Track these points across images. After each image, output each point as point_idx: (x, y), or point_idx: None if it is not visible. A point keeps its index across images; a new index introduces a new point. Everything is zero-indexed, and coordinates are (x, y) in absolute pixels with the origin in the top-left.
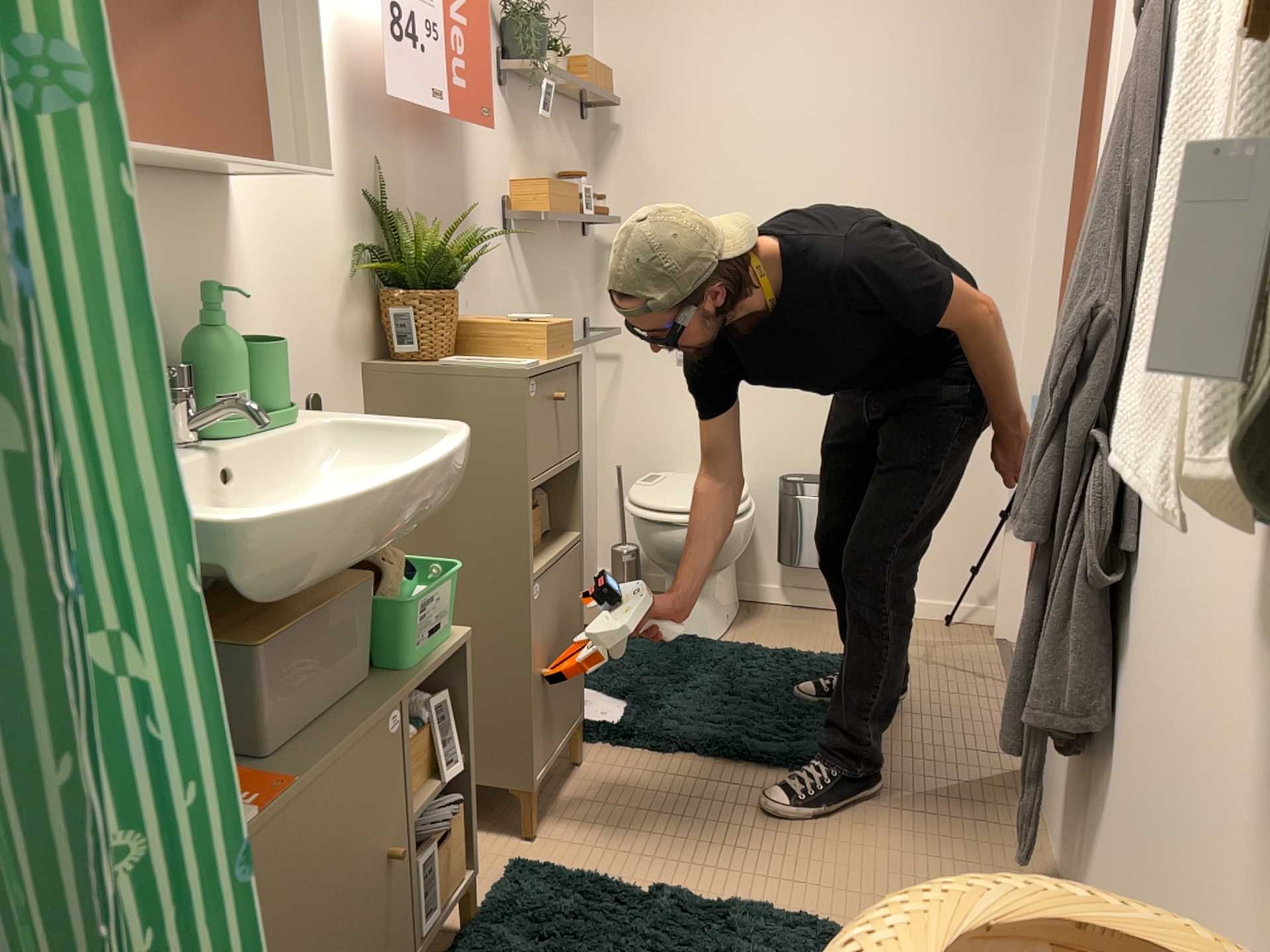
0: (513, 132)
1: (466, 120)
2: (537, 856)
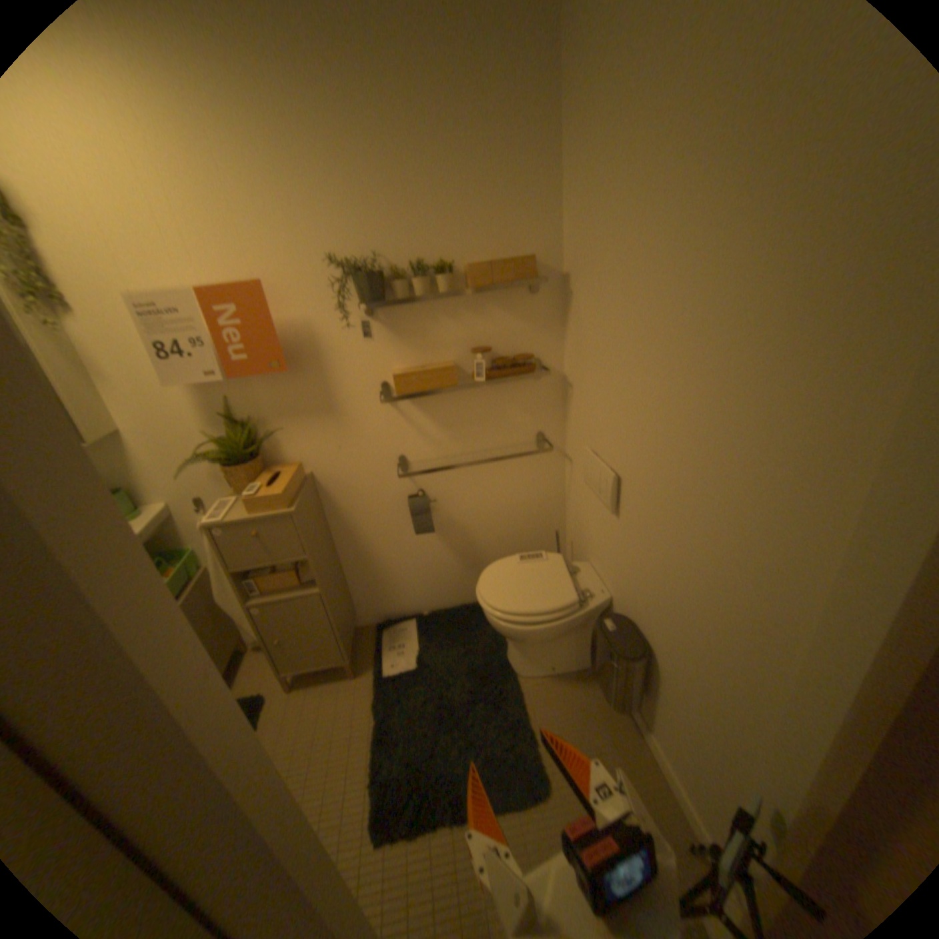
0: (387, 334)
1: (244, 371)
2: (263, 702)
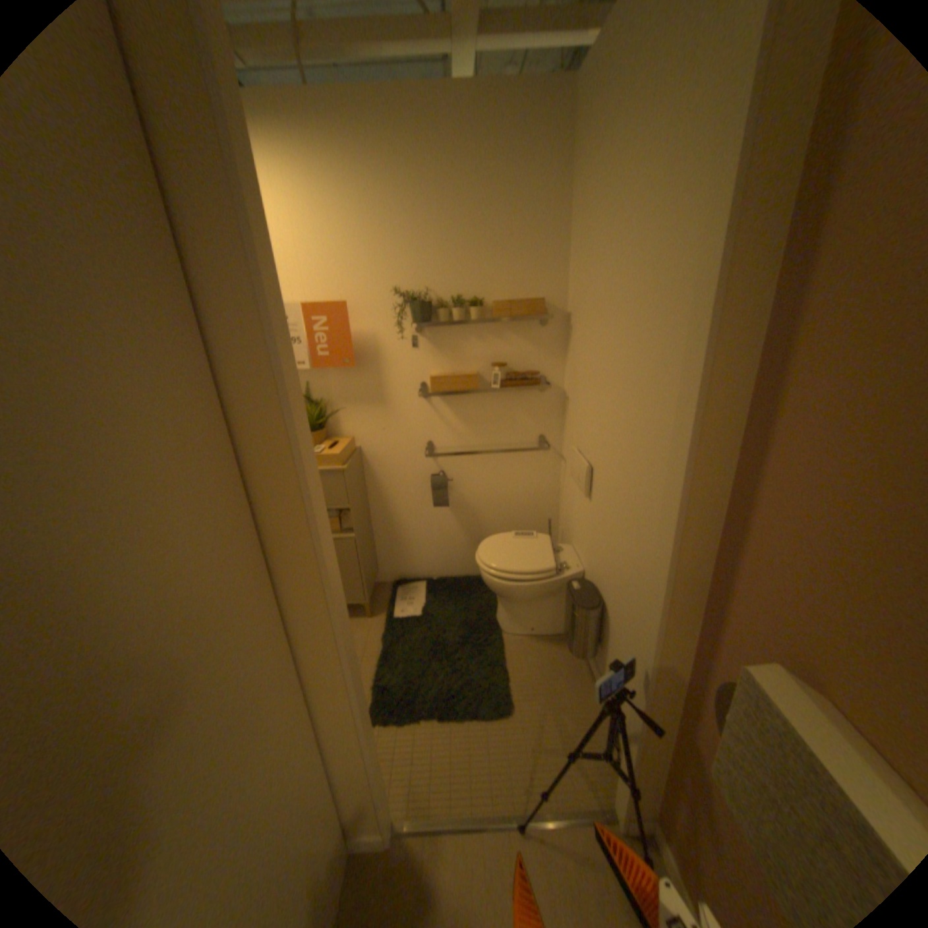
0: (430, 348)
1: (326, 366)
2: None
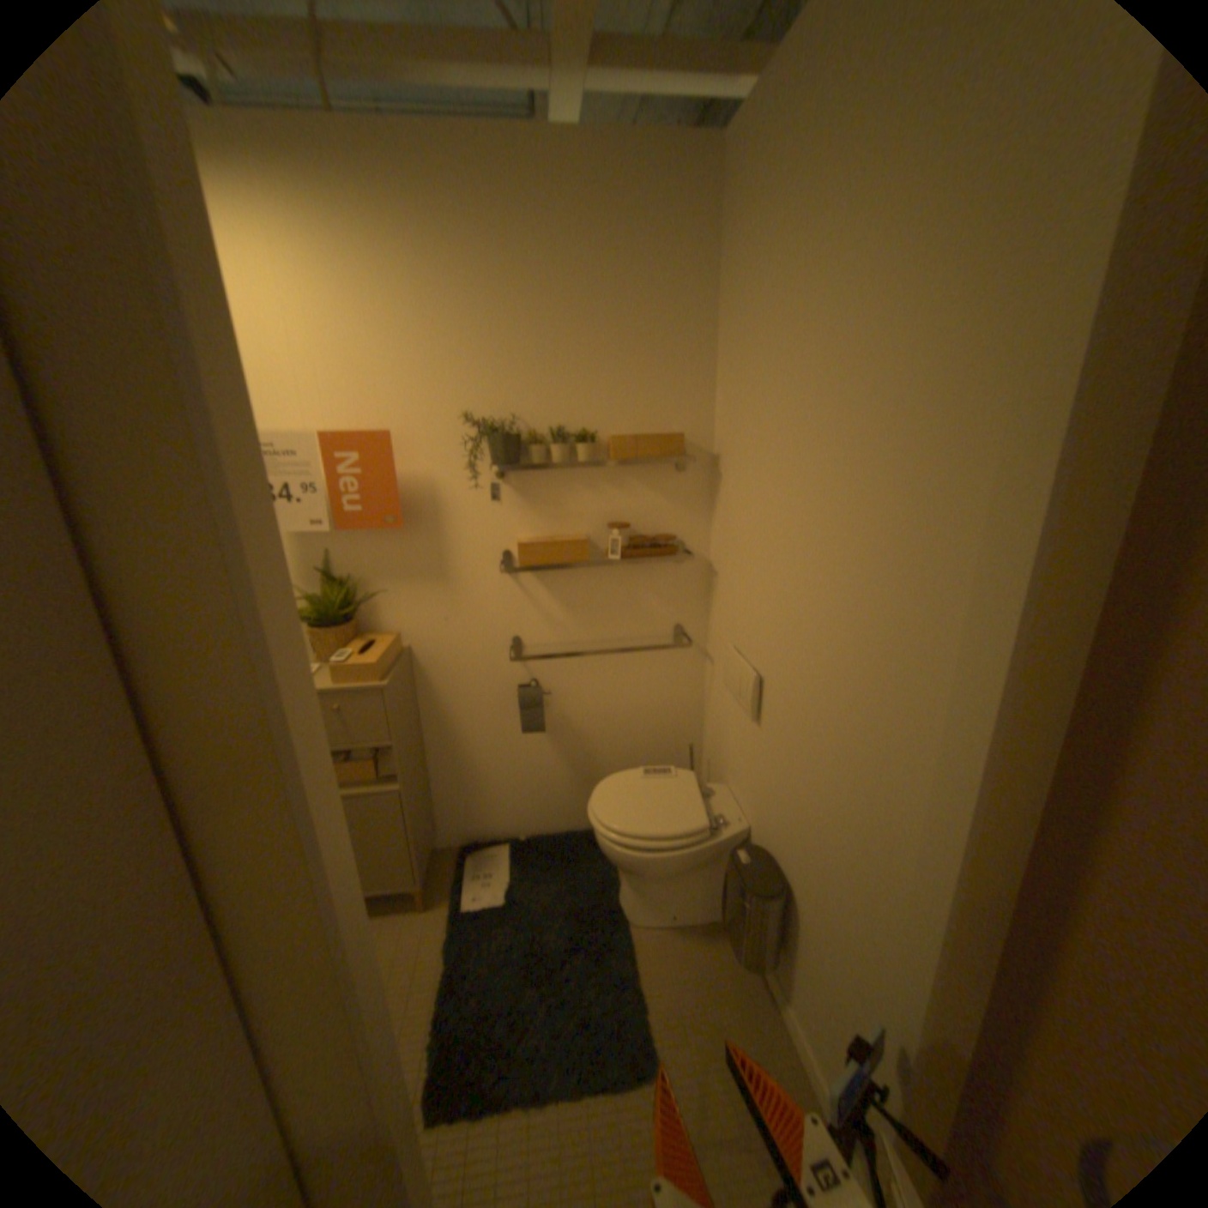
0: (517, 500)
1: (355, 525)
2: None
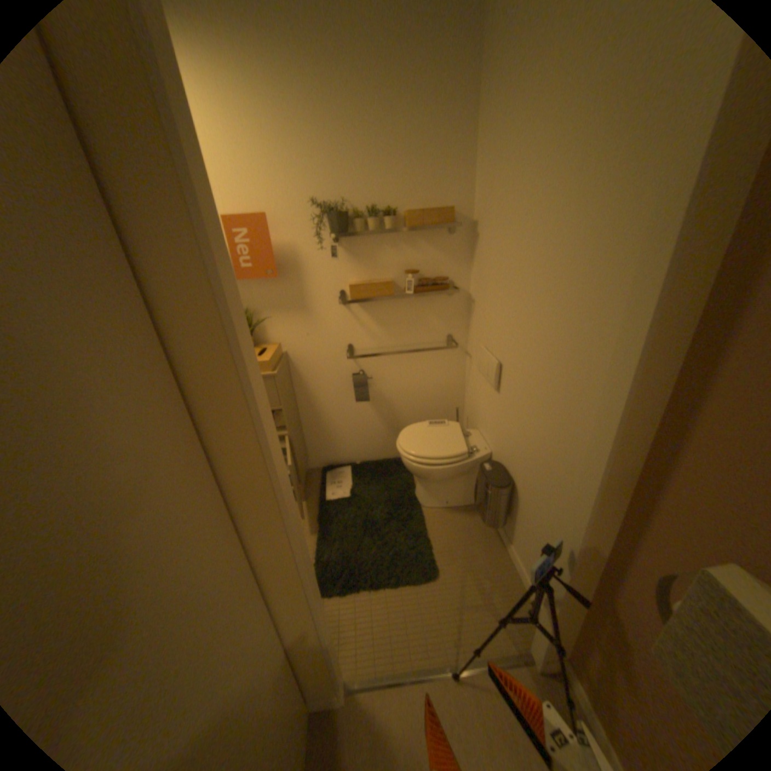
0: (347, 257)
1: (249, 276)
2: None
